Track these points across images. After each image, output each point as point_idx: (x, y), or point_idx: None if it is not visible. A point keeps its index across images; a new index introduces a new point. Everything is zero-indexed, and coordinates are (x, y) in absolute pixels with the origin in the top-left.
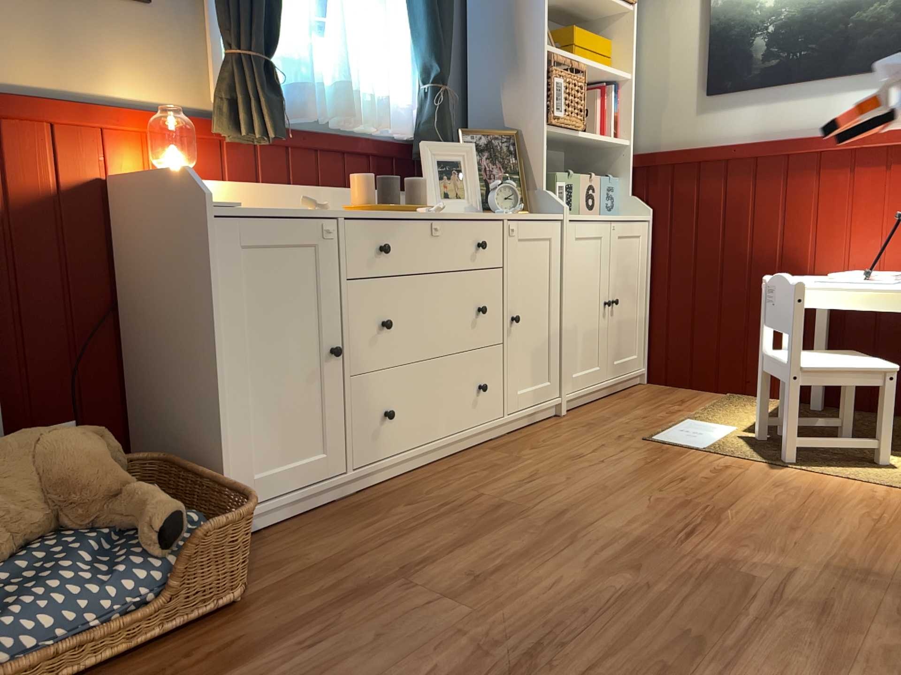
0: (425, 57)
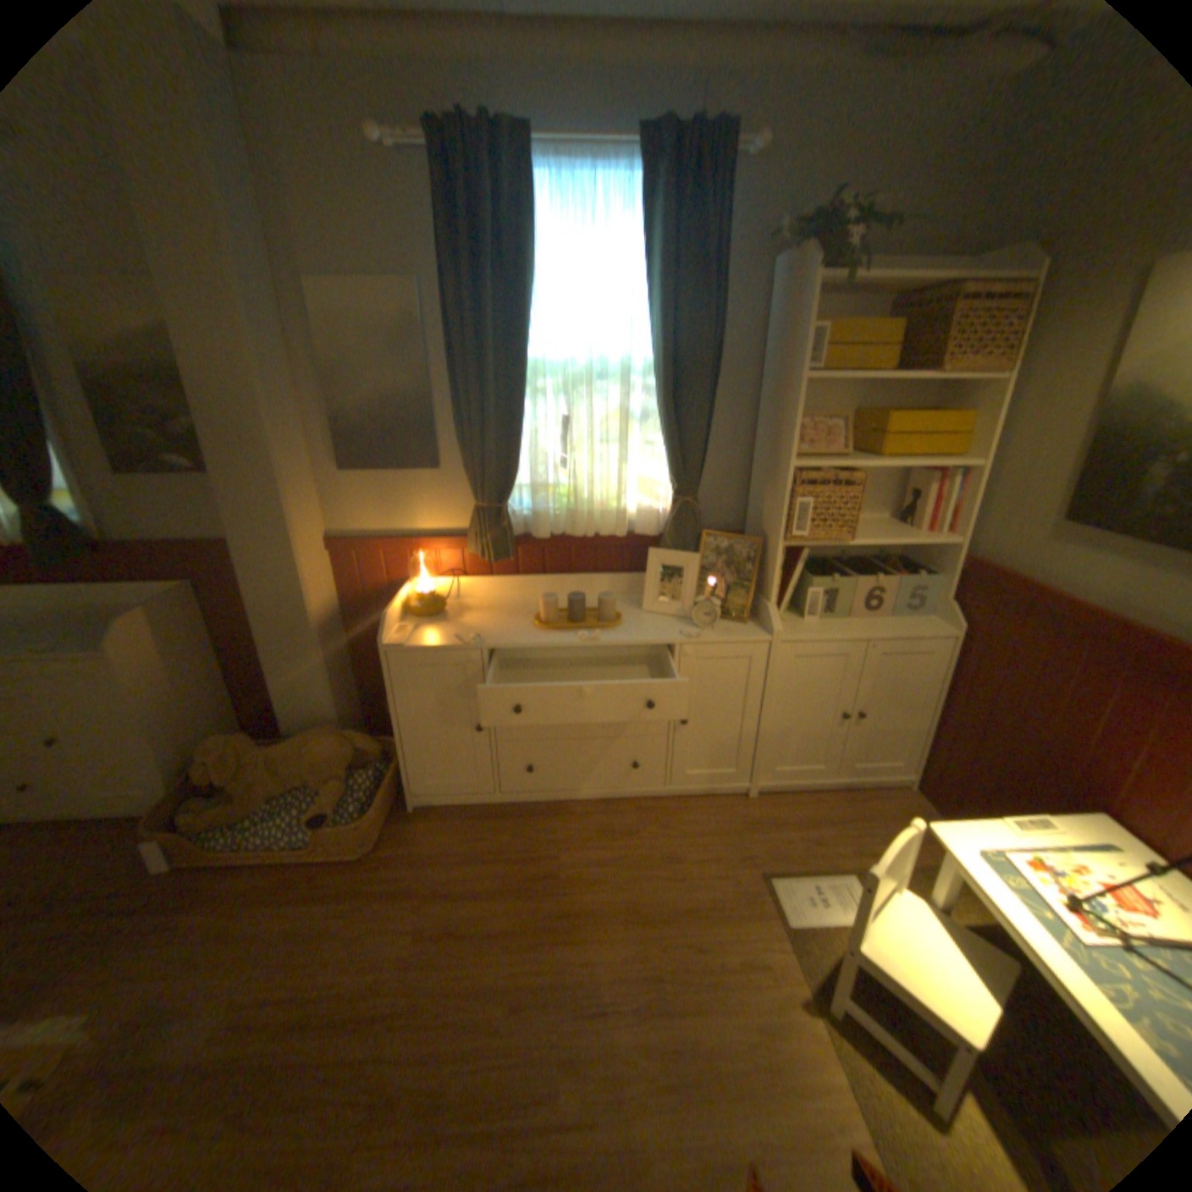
0: (668, 472)
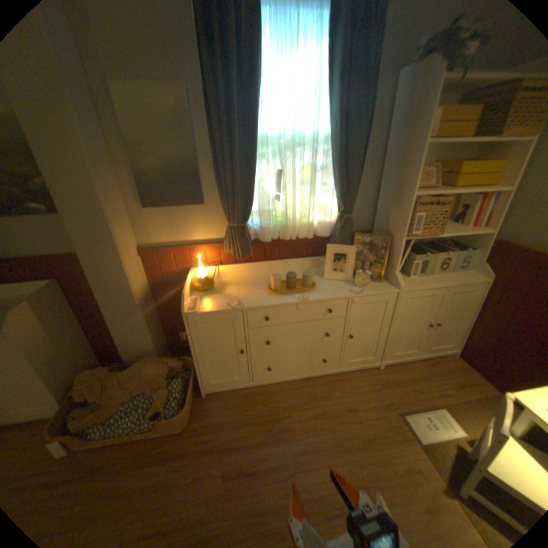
0: (337, 201)
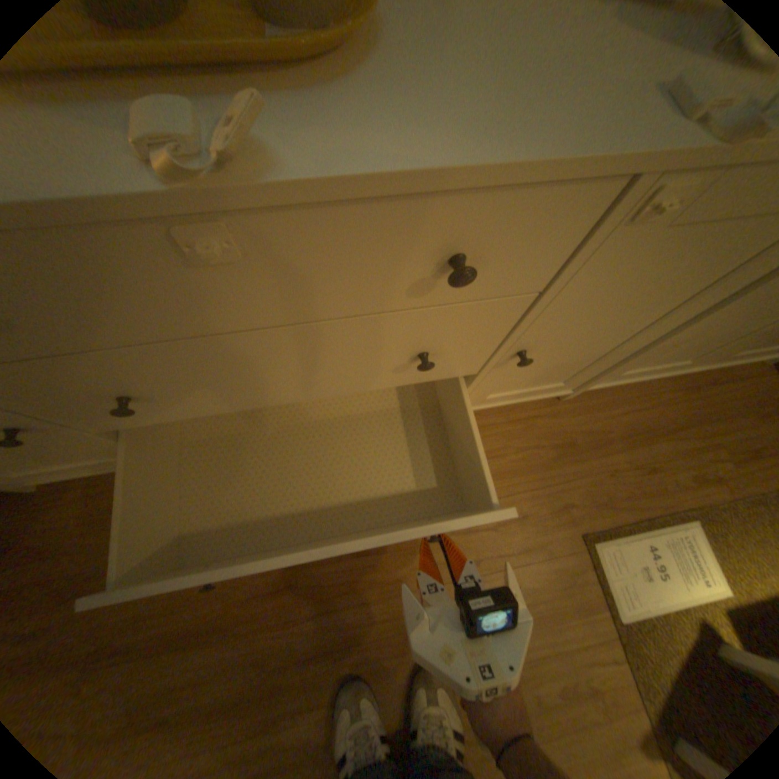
0: None
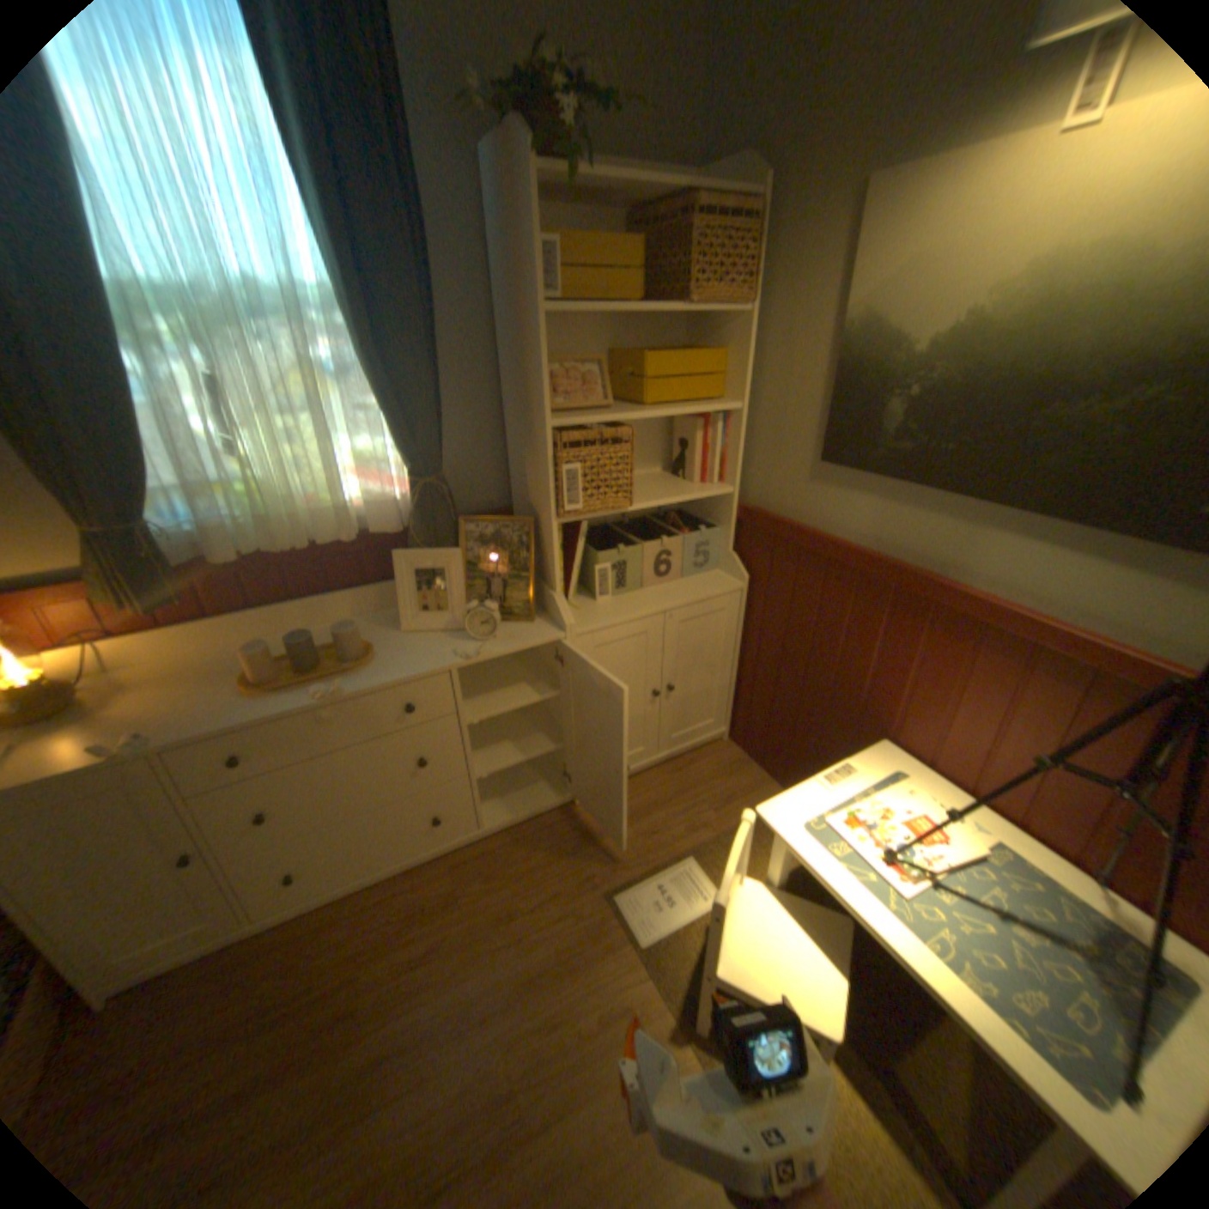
0: (395, 446)
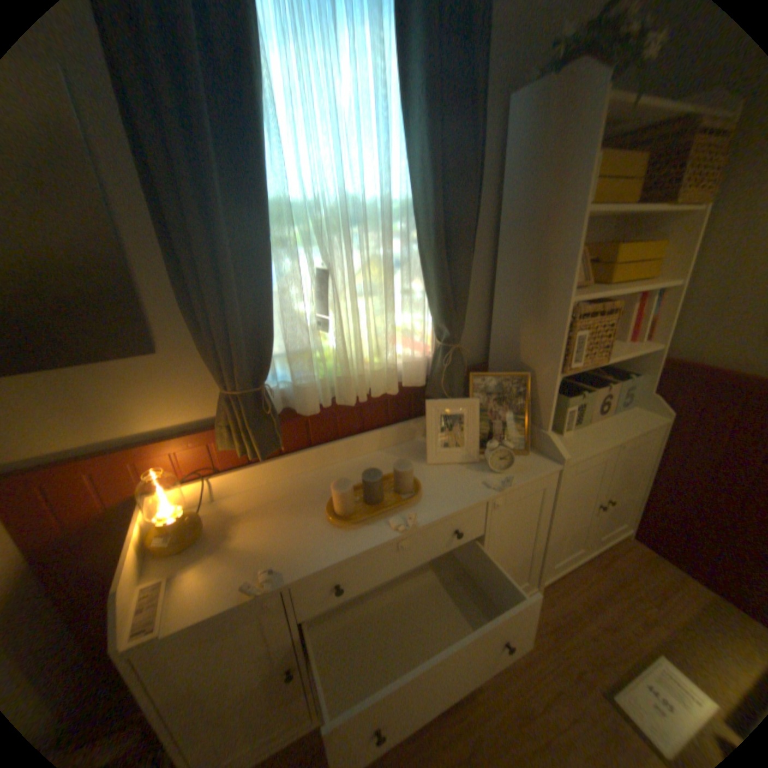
0: (437, 319)
